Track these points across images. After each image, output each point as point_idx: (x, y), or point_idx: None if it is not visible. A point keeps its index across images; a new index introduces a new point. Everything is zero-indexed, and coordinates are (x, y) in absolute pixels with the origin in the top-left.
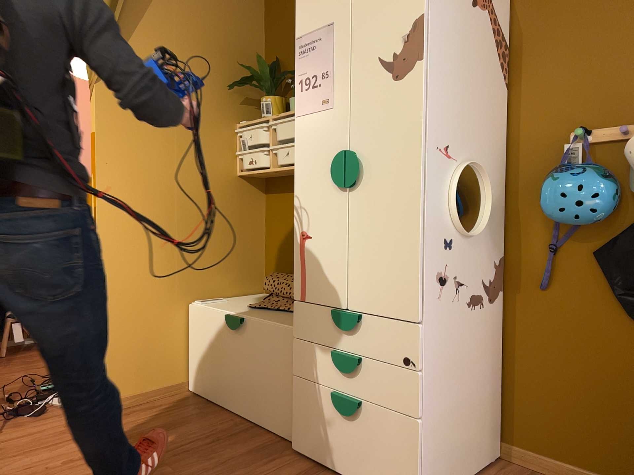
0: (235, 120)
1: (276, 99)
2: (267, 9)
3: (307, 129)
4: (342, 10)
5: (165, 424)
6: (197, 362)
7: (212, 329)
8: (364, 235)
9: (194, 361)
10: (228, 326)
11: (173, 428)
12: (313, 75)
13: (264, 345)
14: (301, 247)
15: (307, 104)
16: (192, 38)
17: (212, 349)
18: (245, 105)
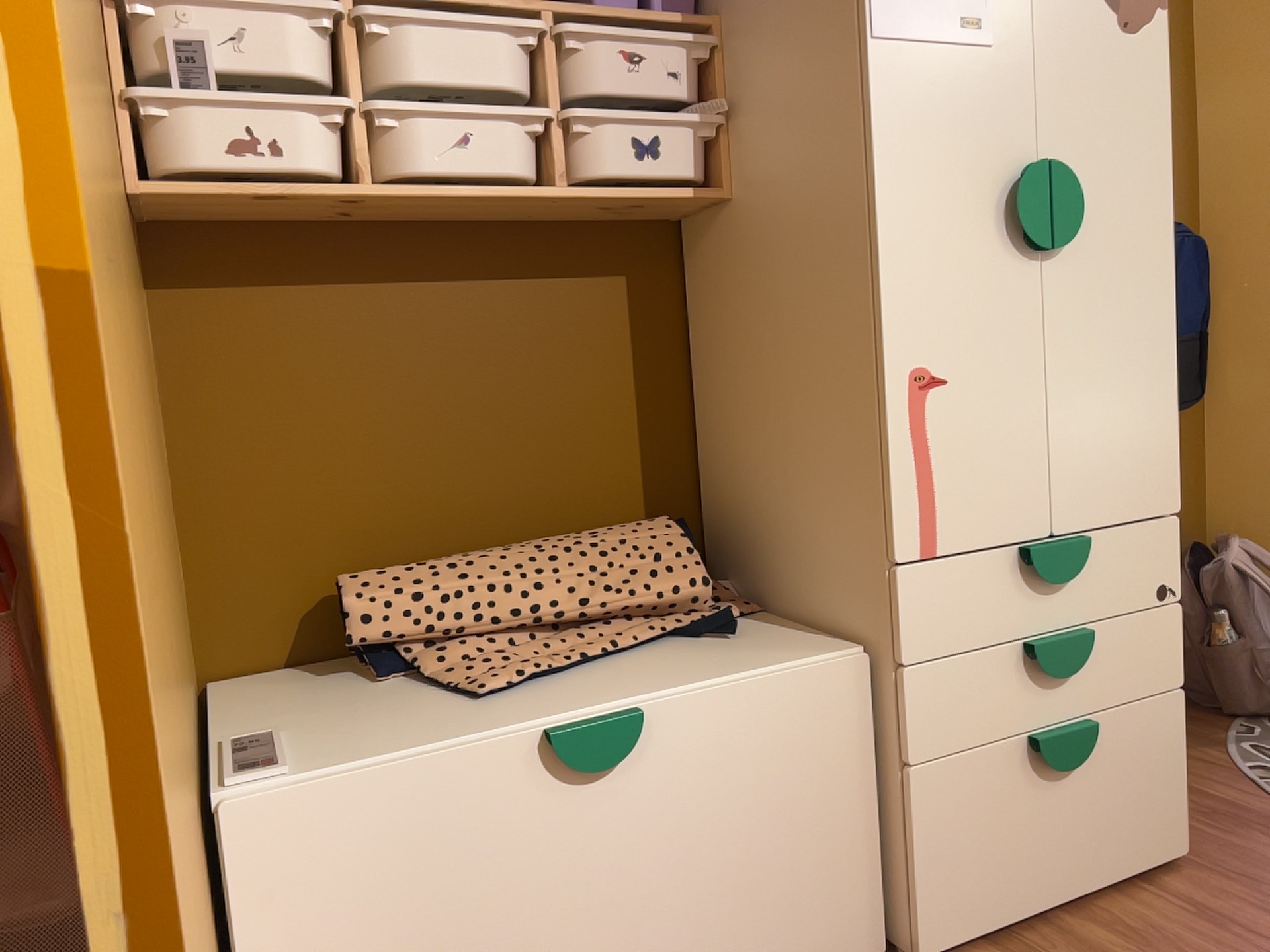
0: None
1: None
2: None
3: (919, 87)
4: None
5: None
6: None
7: (445, 836)
8: (1080, 361)
9: None
10: (582, 767)
11: None
12: None
13: (749, 752)
14: (918, 412)
15: (917, 15)
16: None
17: (454, 913)
18: None
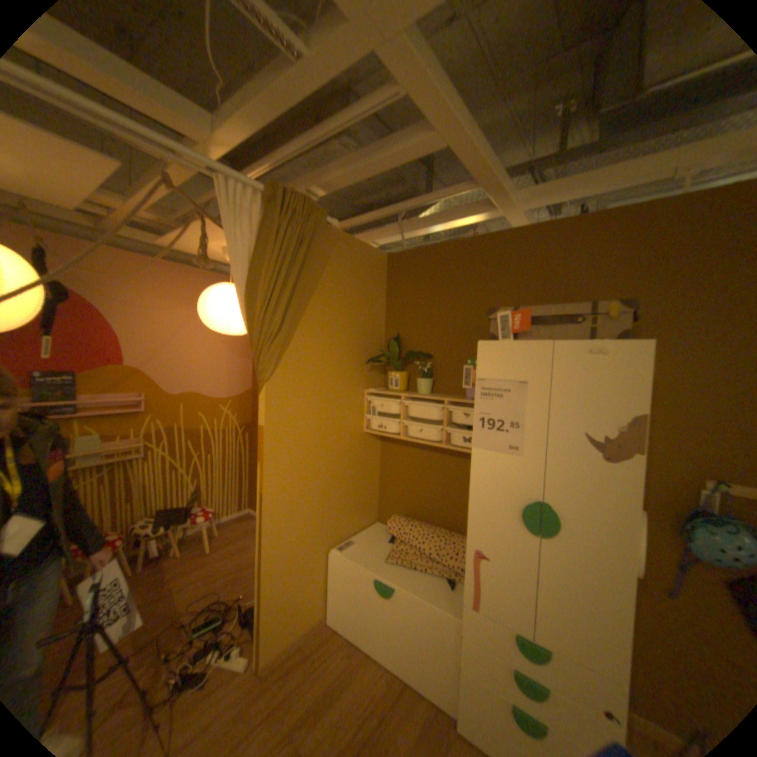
0: (365, 387)
1: (404, 375)
2: (390, 291)
3: (489, 464)
4: (539, 374)
5: (329, 691)
6: (340, 607)
7: (358, 586)
8: (559, 585)
9: (336, 604)
10: (380, 593)
11: (339, 699)
12: (499, 420)
13: (421, 622)
14: (477, 564)
15: (491, 442)
16: (338, 325)
17: (358, 602)
18: (371, 373)
